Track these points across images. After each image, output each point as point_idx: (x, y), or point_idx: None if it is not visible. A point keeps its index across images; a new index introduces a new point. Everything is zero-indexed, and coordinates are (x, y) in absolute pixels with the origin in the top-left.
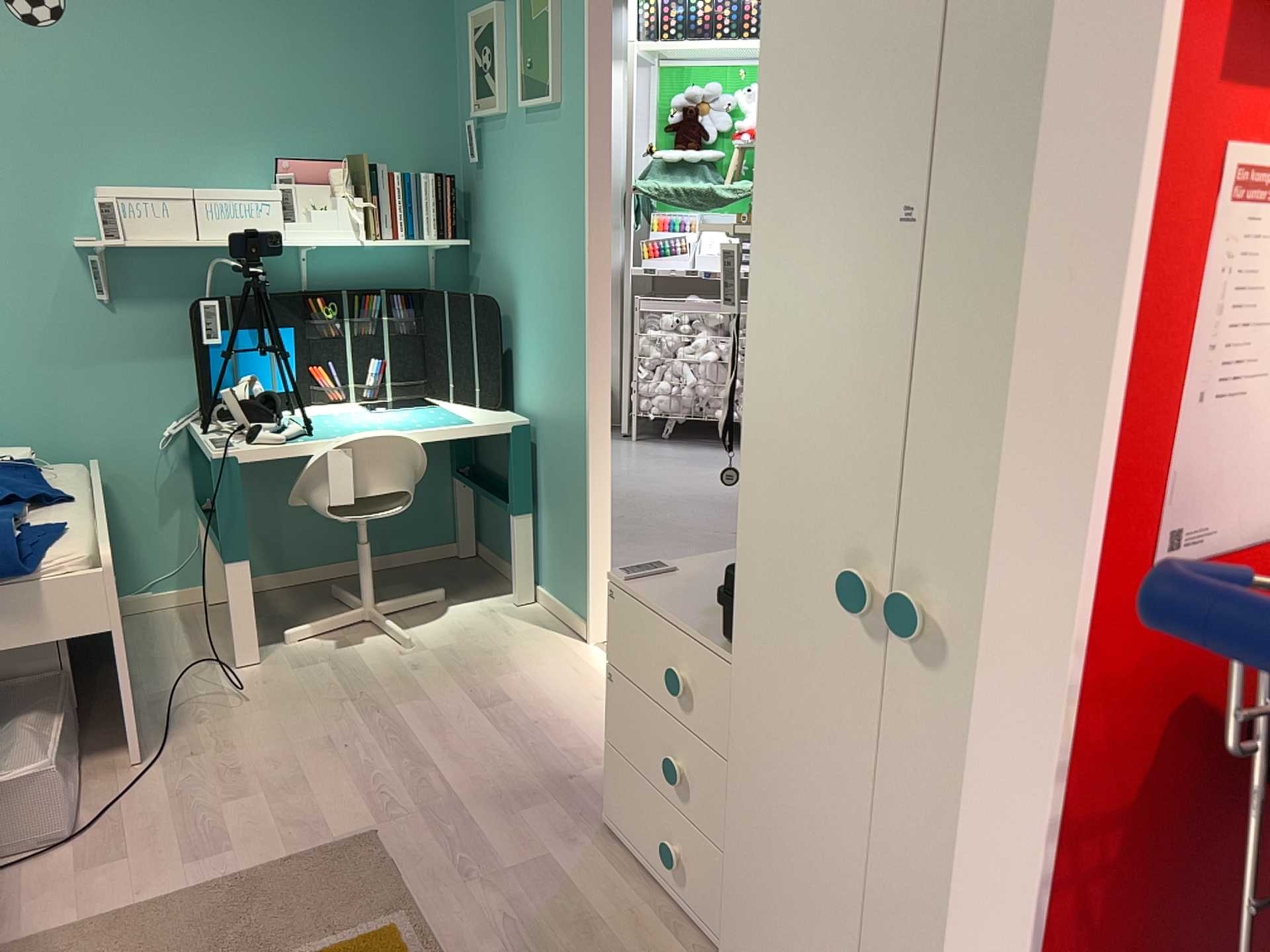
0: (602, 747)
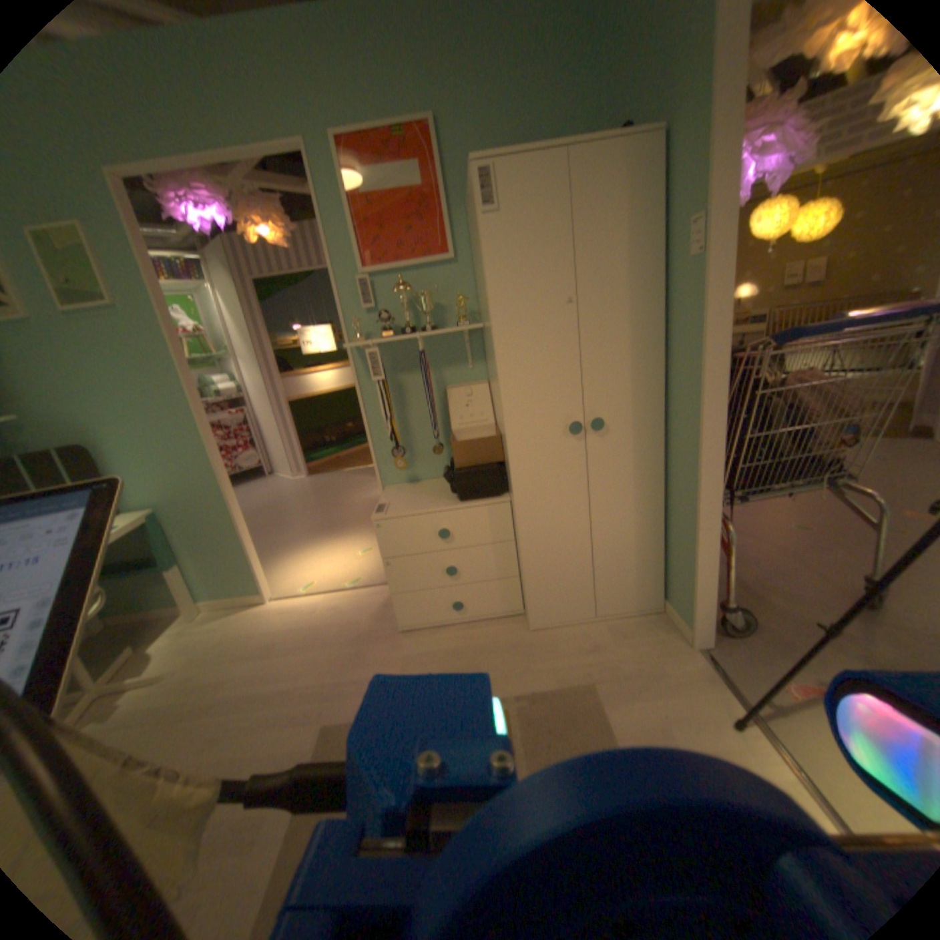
0: (347, 620)
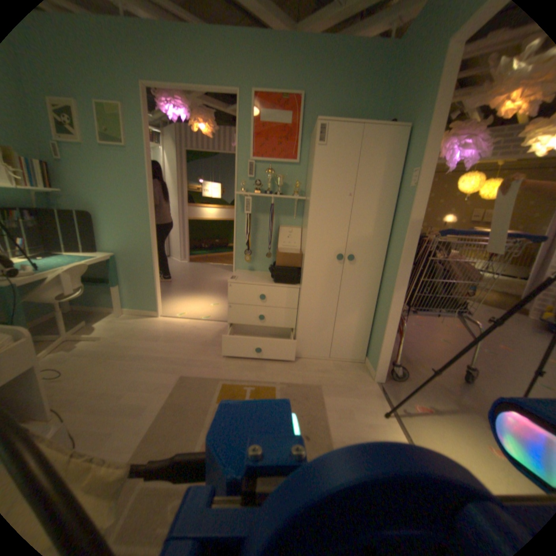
0: (200, 334)
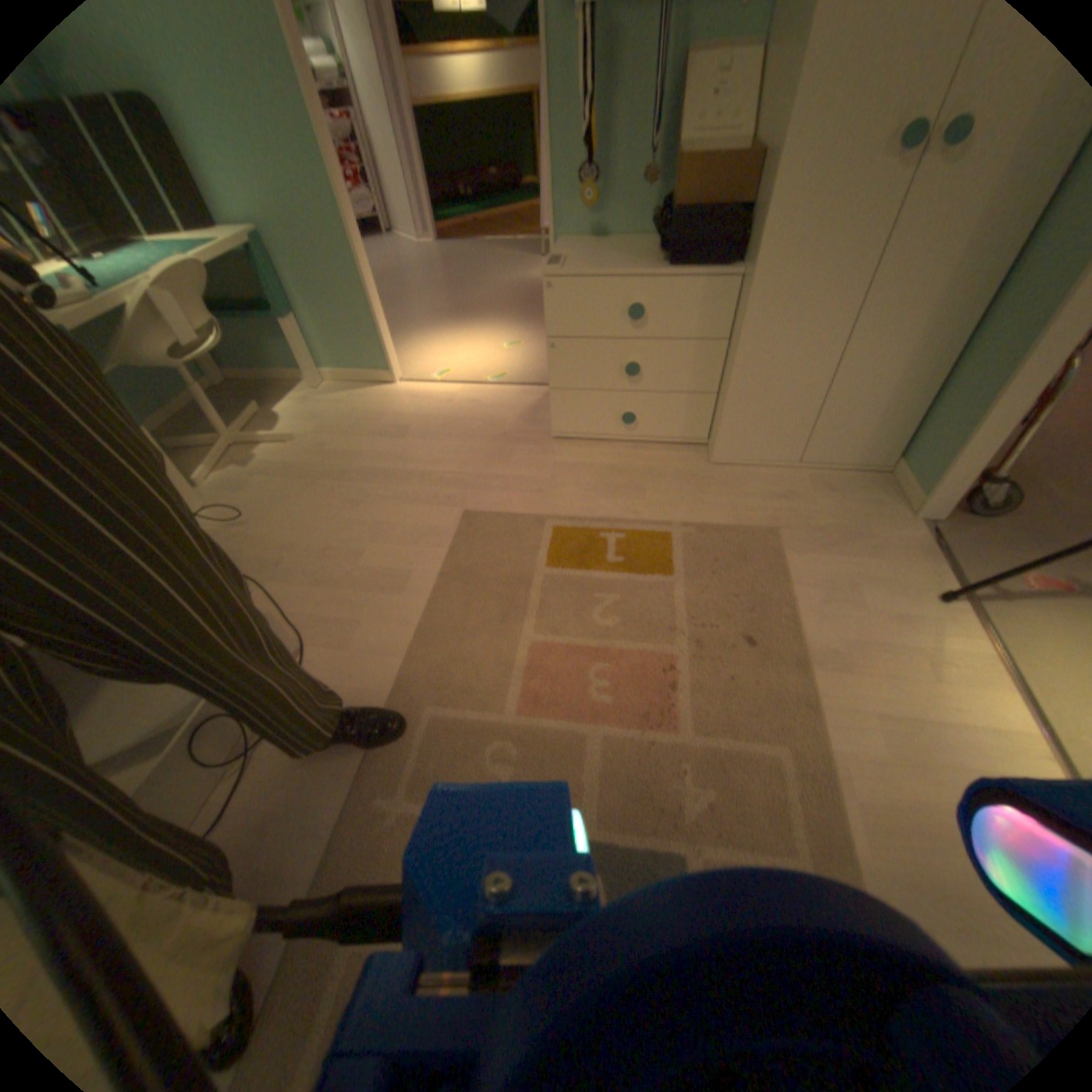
0: (490, 415)
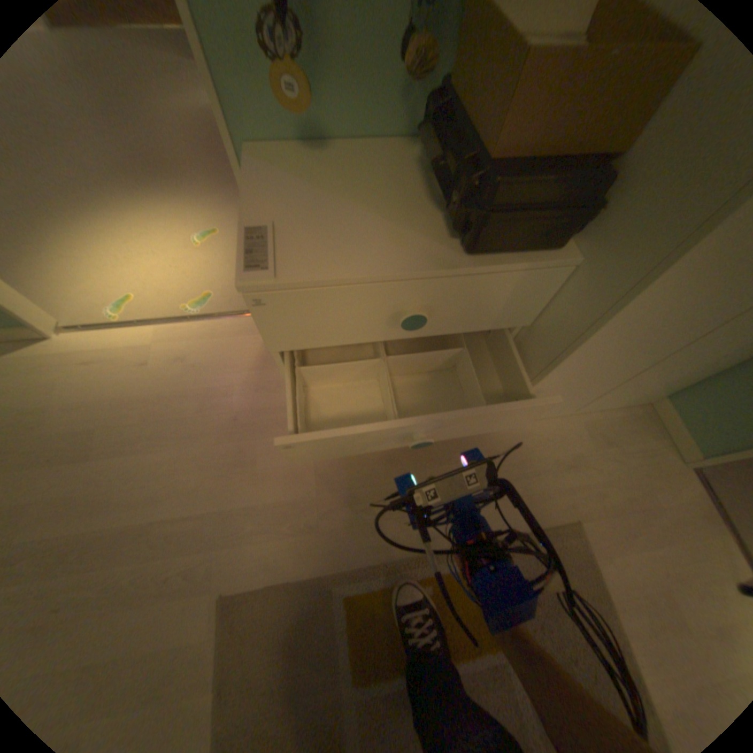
0: (209, 383)
